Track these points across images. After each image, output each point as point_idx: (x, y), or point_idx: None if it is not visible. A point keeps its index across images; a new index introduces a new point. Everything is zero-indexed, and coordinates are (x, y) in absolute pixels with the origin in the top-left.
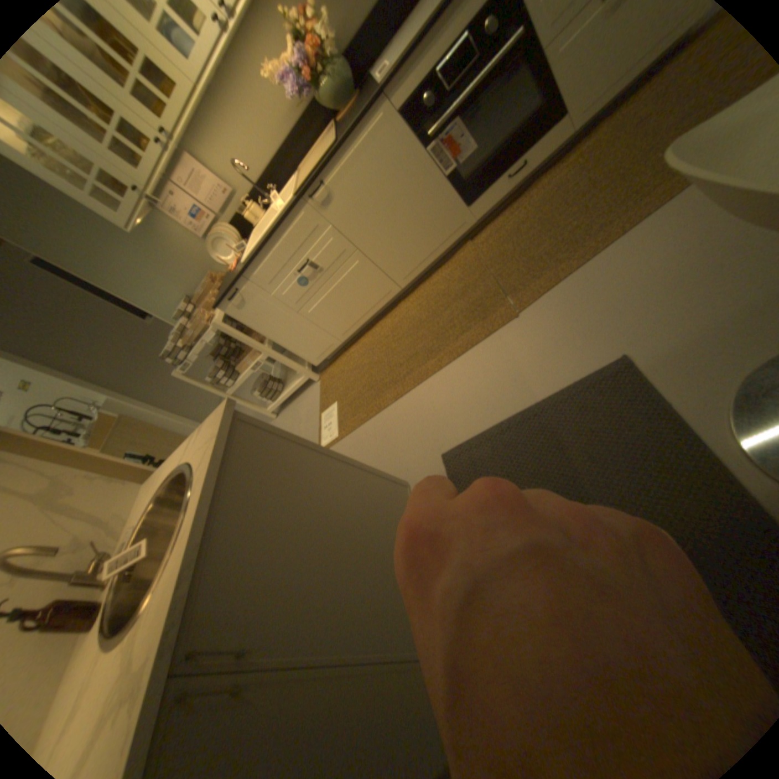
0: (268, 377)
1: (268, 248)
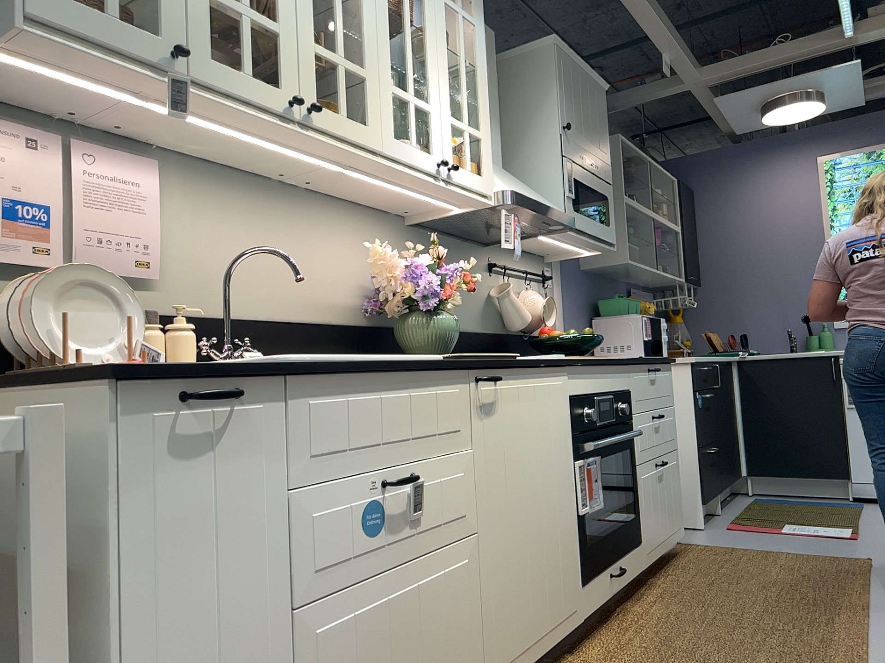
0: None
1: (375, 383)
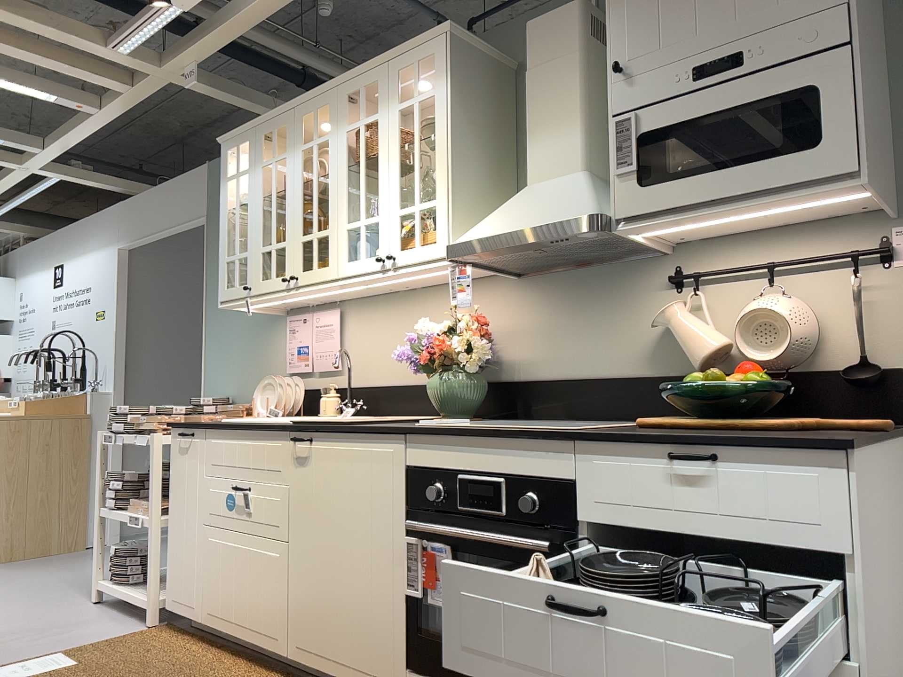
0: (145, 550)
1: (236, 435)
